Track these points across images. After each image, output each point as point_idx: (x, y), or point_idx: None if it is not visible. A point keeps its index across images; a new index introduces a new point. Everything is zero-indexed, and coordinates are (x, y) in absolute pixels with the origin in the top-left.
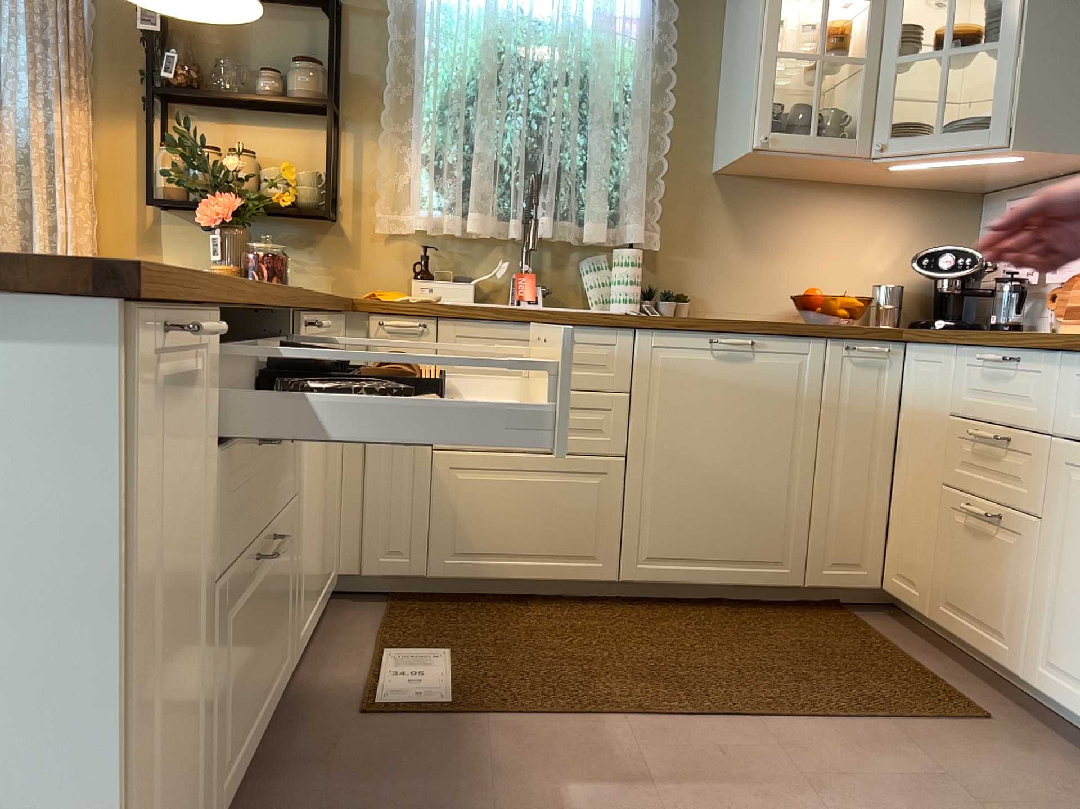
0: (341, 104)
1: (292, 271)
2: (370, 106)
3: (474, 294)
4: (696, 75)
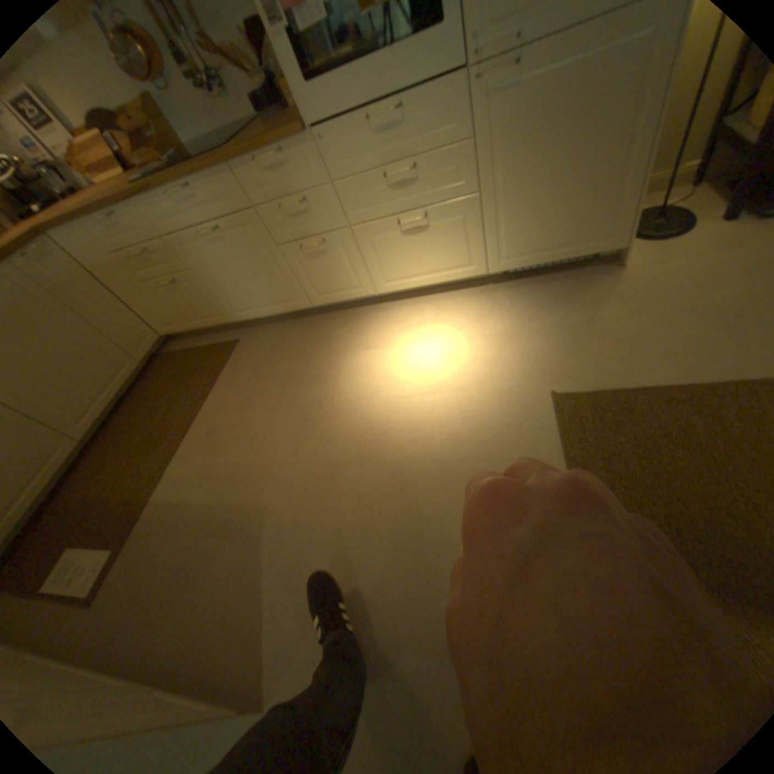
0: None
1: None
2: None
3: None
4: None
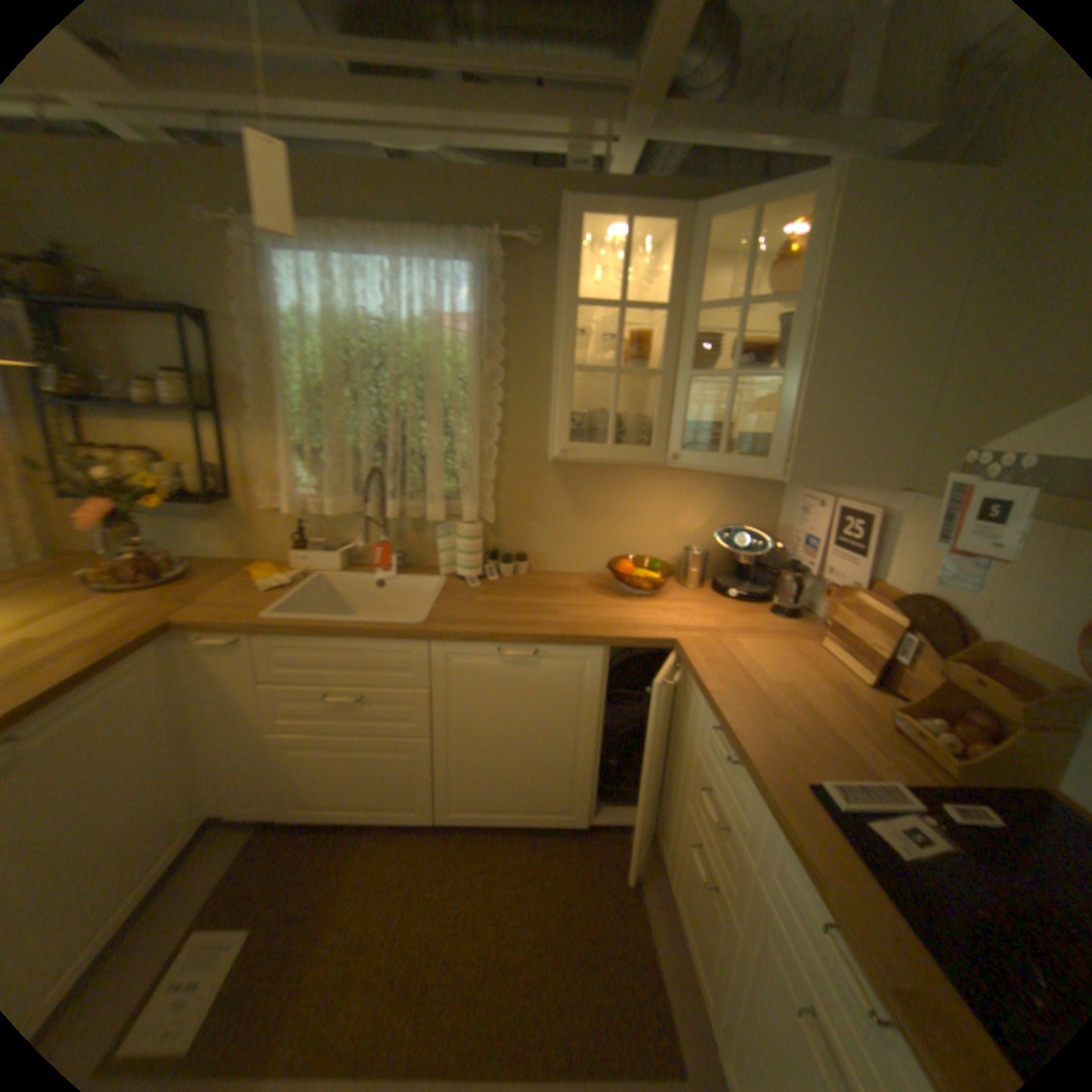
0: (212, 400)
1: (197, 539)
2: (238, 401)
3: (344, 559)
4: (527, 365)
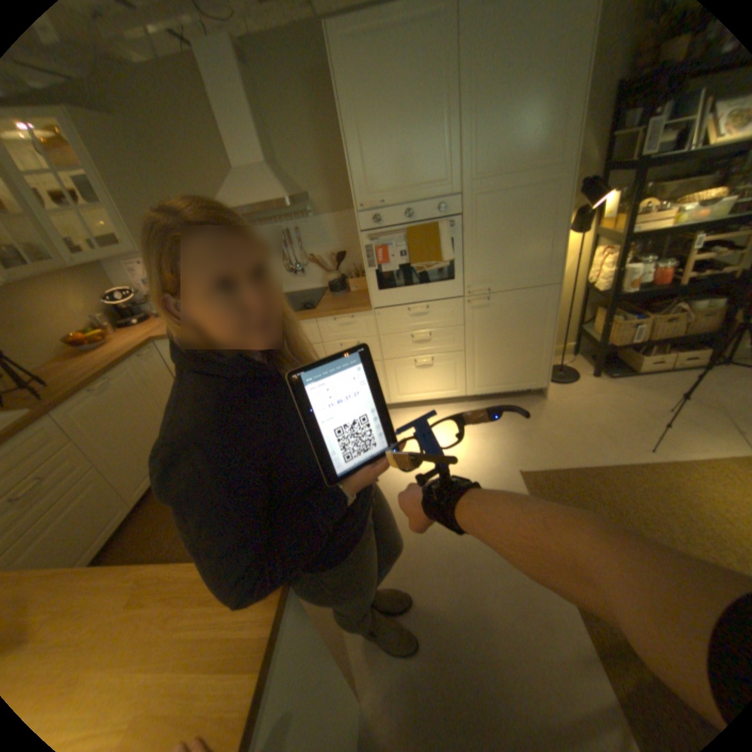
0: None
1: None
2: None
3: None
4: None
